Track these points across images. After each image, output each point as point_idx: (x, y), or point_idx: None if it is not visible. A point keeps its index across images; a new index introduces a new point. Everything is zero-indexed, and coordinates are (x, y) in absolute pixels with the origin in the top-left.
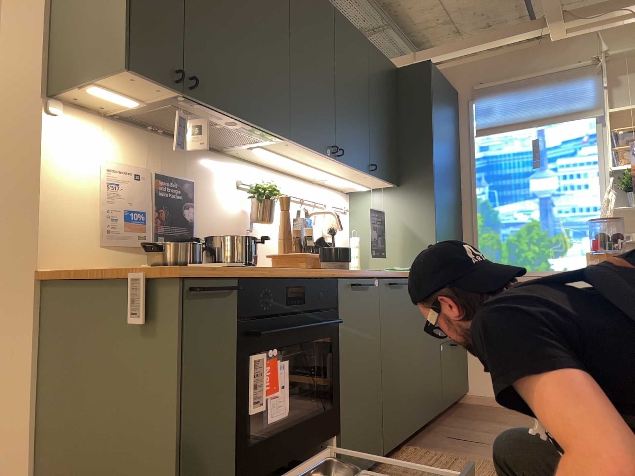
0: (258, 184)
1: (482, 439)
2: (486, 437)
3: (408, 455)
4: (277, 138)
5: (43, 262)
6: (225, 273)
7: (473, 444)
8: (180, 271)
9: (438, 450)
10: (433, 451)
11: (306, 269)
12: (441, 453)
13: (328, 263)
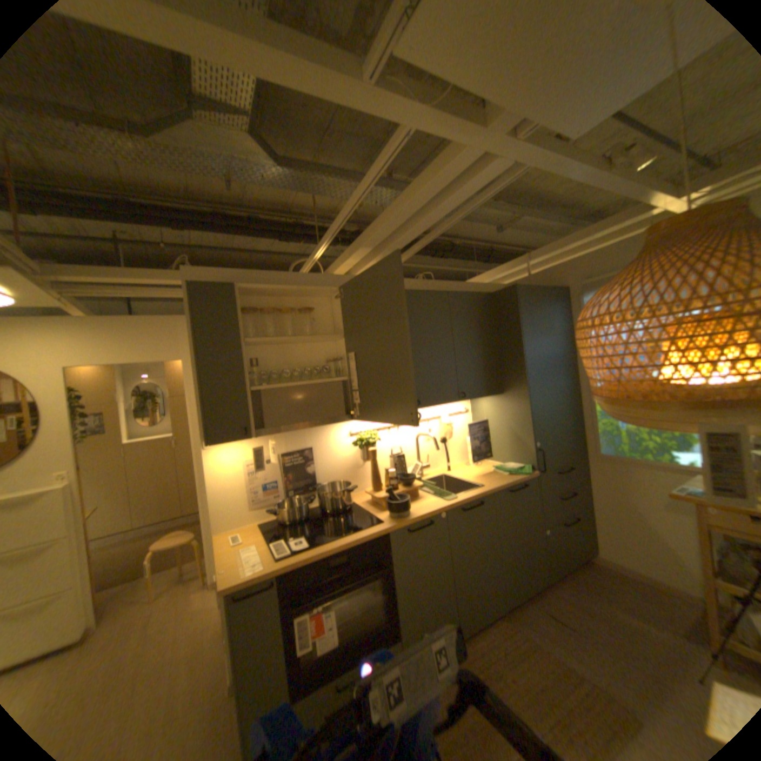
0: (361, 434)
1: (577, 627)
2: (583, 624)
3: (496, 635)
4: (351, 419)
5: (214, 531)
6: (262, 579)
7: (565, 632)
8: (220, 594)
9: (527, 632)
10: (521, 633)
11: (355, 536)
12: (526, 639)
13: (388, 514)
